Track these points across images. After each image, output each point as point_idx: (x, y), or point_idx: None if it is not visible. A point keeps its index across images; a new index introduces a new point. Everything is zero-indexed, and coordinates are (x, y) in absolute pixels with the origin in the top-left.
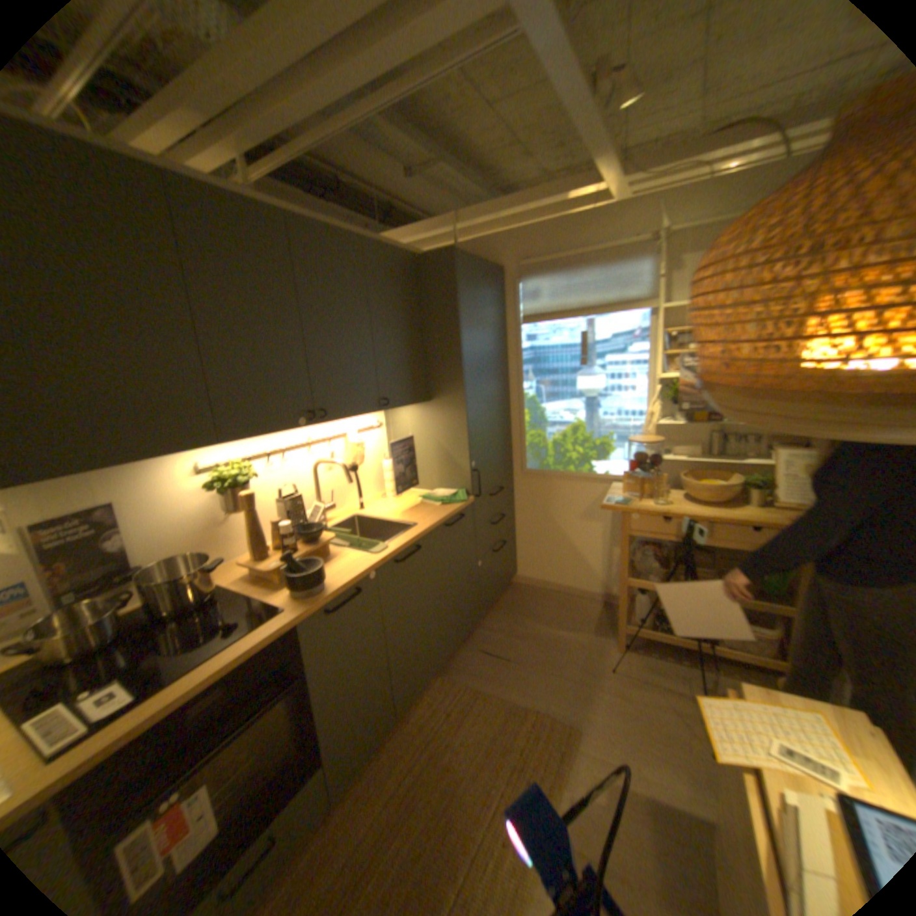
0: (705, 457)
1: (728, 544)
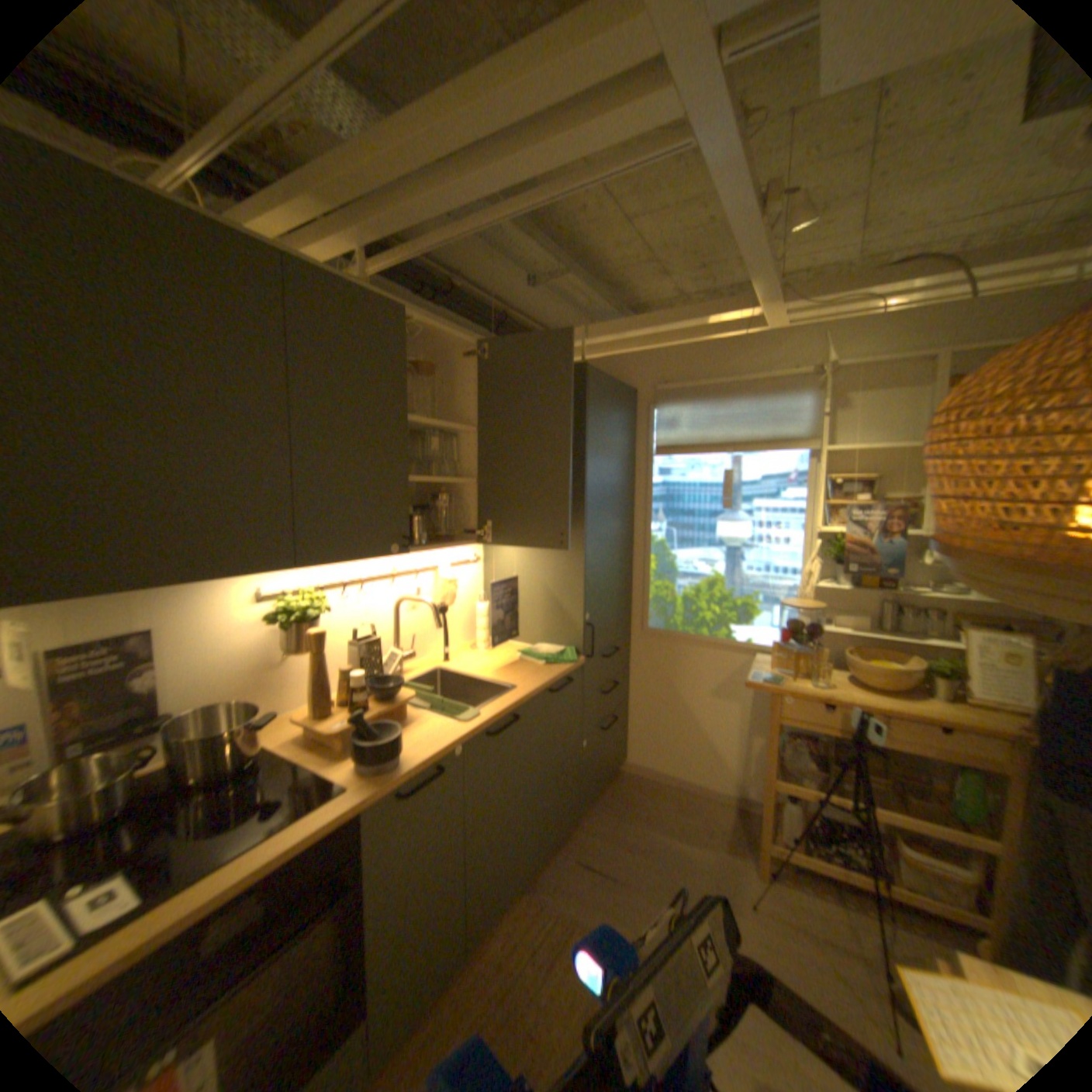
0: (874, 631)
1: (908, 747)
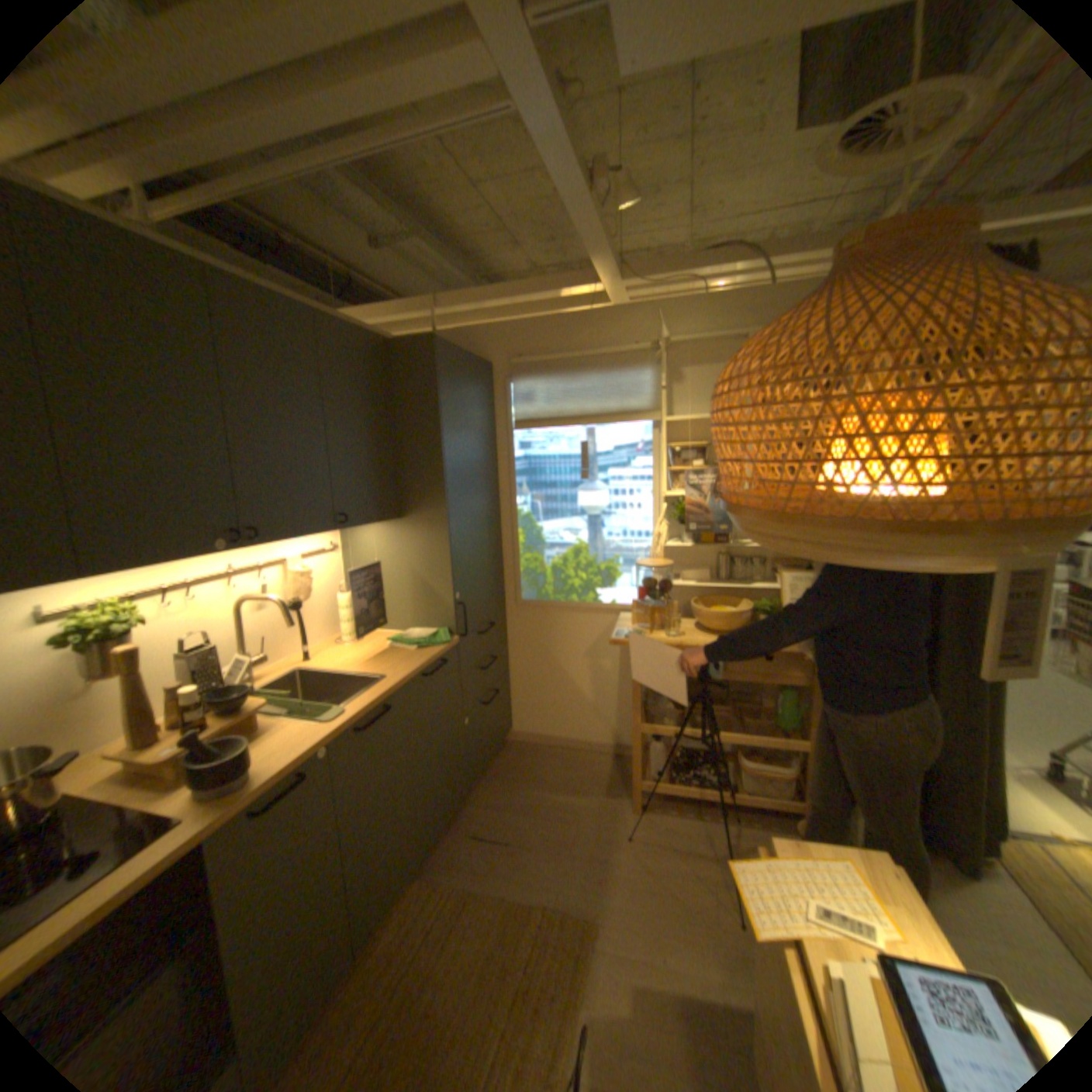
0: (714, 582)
1: (742, 677)
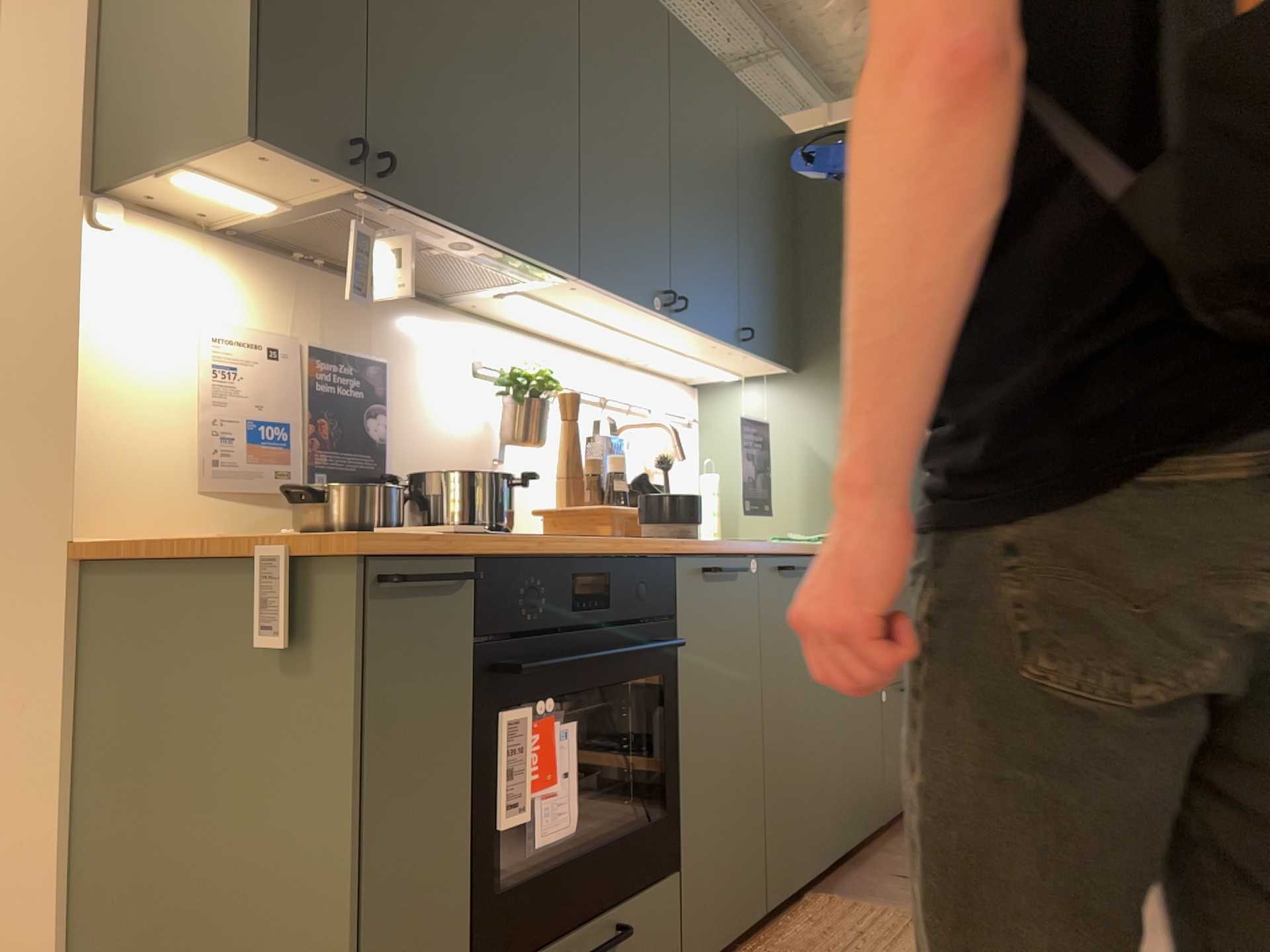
0: None
1: None
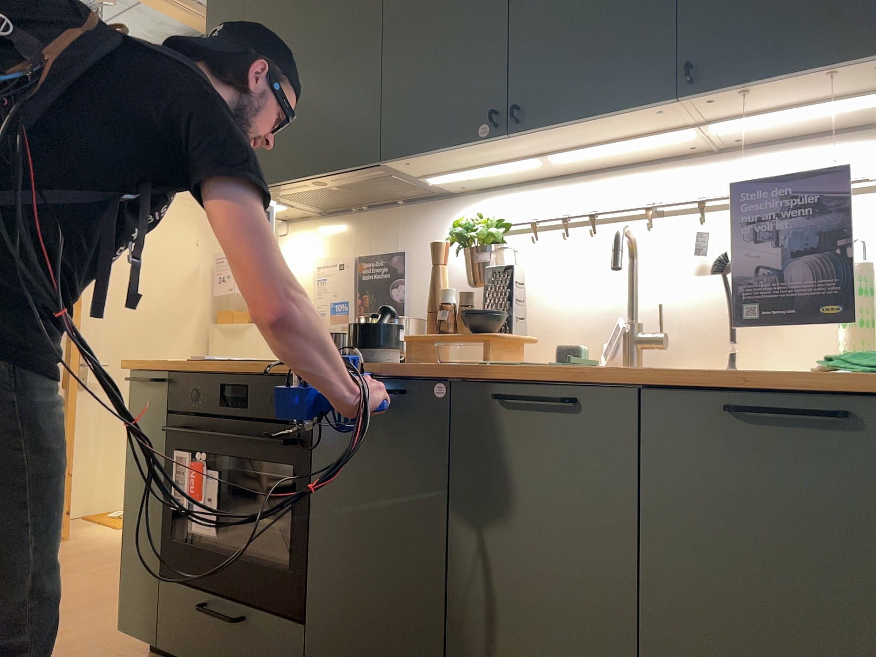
0: None
1: None
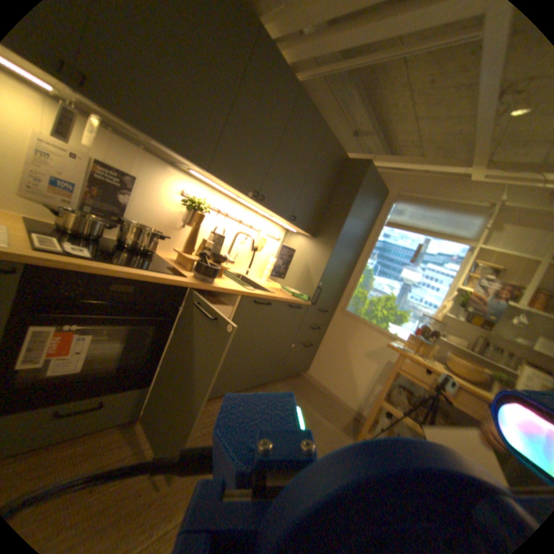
0: (467, 349)
1: (464, 406)
